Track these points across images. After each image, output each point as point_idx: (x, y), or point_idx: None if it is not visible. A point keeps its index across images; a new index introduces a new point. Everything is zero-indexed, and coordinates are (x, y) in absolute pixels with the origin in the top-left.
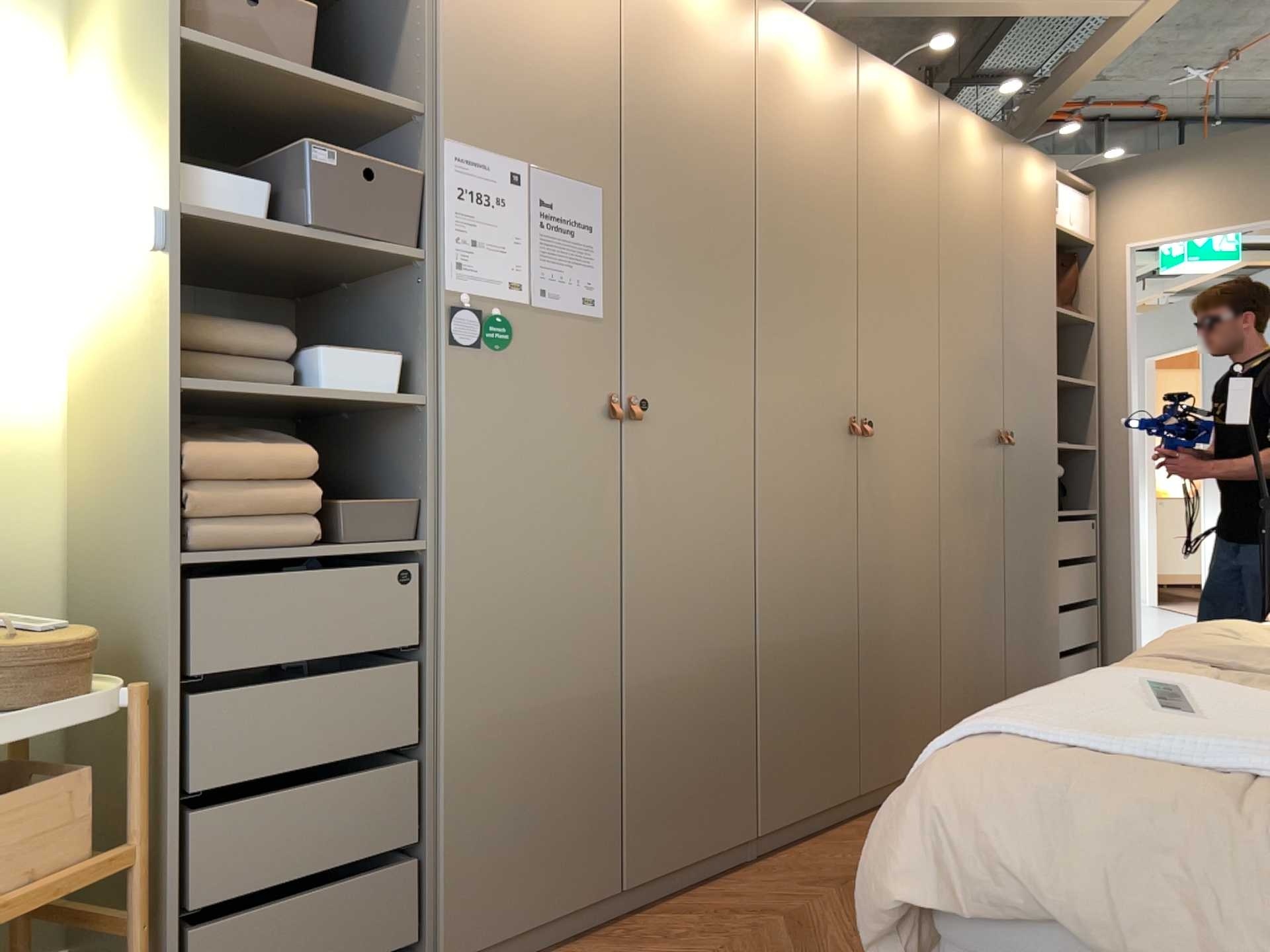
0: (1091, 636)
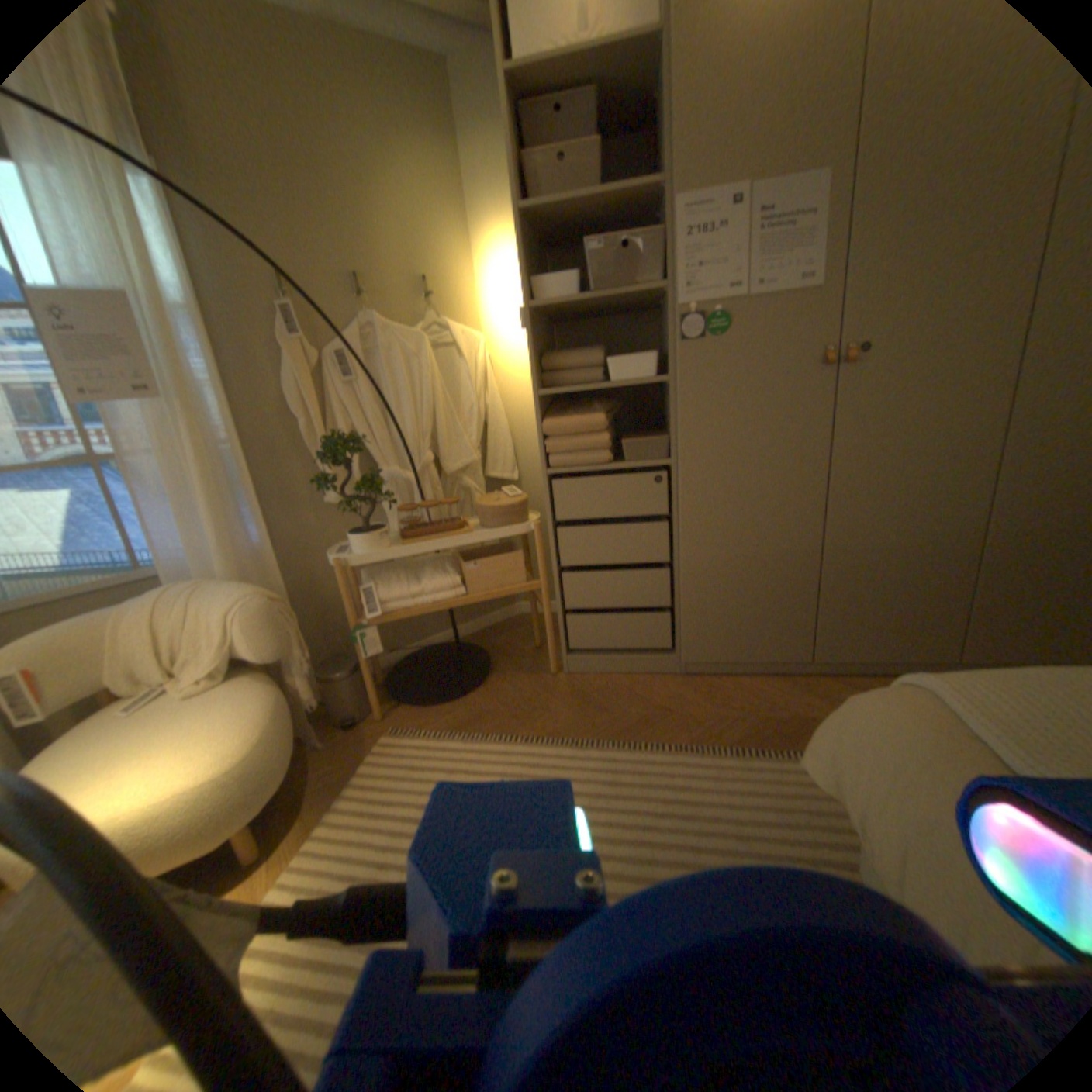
0: None
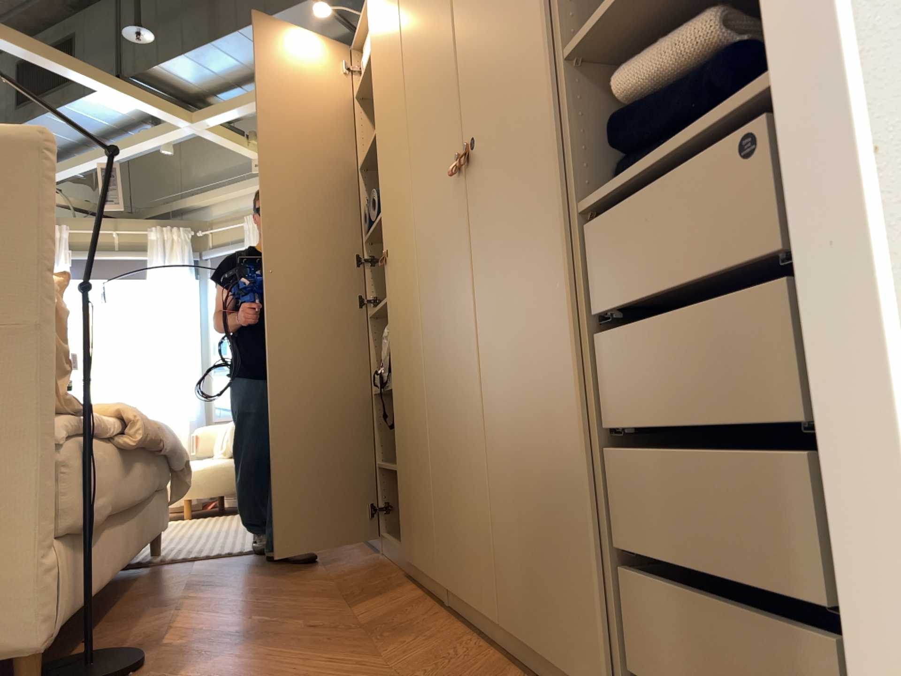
0: (809, 589)
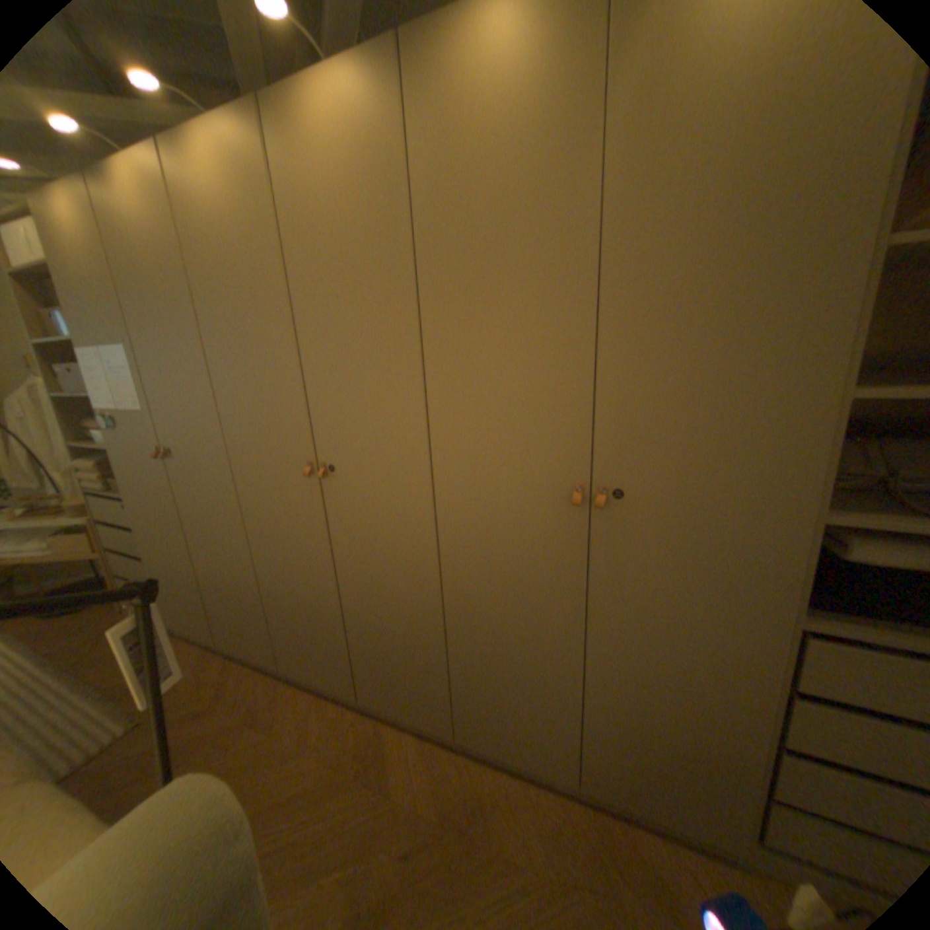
0: None
